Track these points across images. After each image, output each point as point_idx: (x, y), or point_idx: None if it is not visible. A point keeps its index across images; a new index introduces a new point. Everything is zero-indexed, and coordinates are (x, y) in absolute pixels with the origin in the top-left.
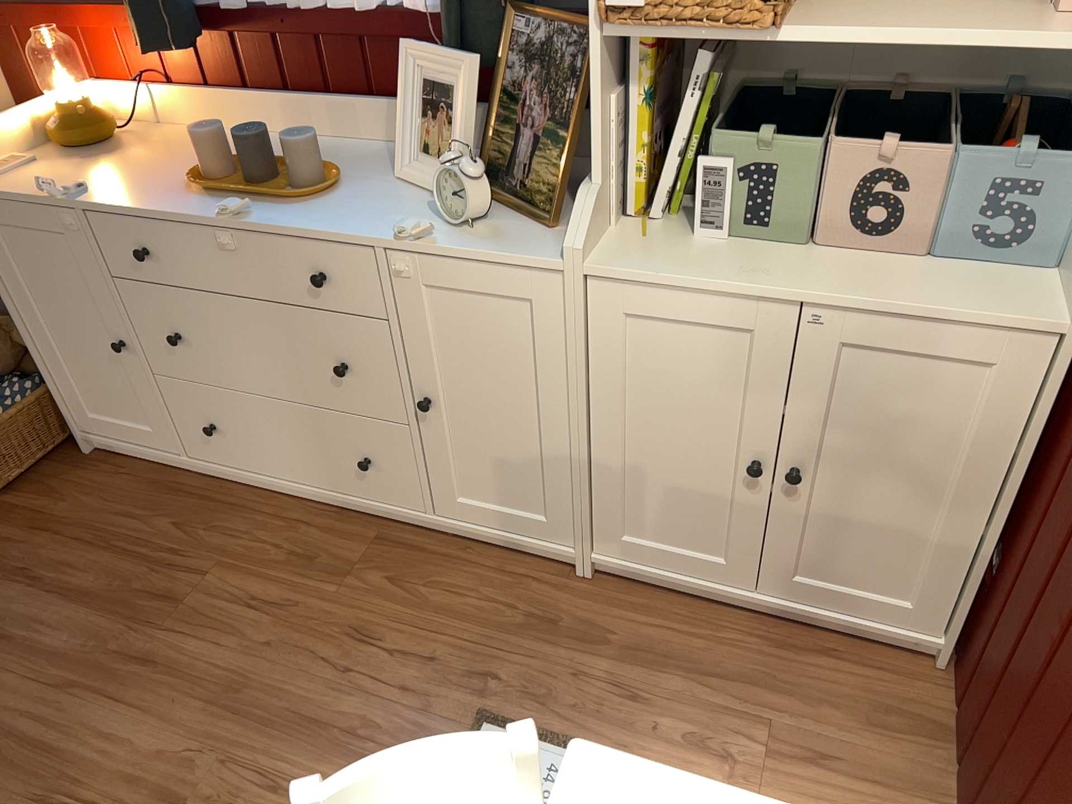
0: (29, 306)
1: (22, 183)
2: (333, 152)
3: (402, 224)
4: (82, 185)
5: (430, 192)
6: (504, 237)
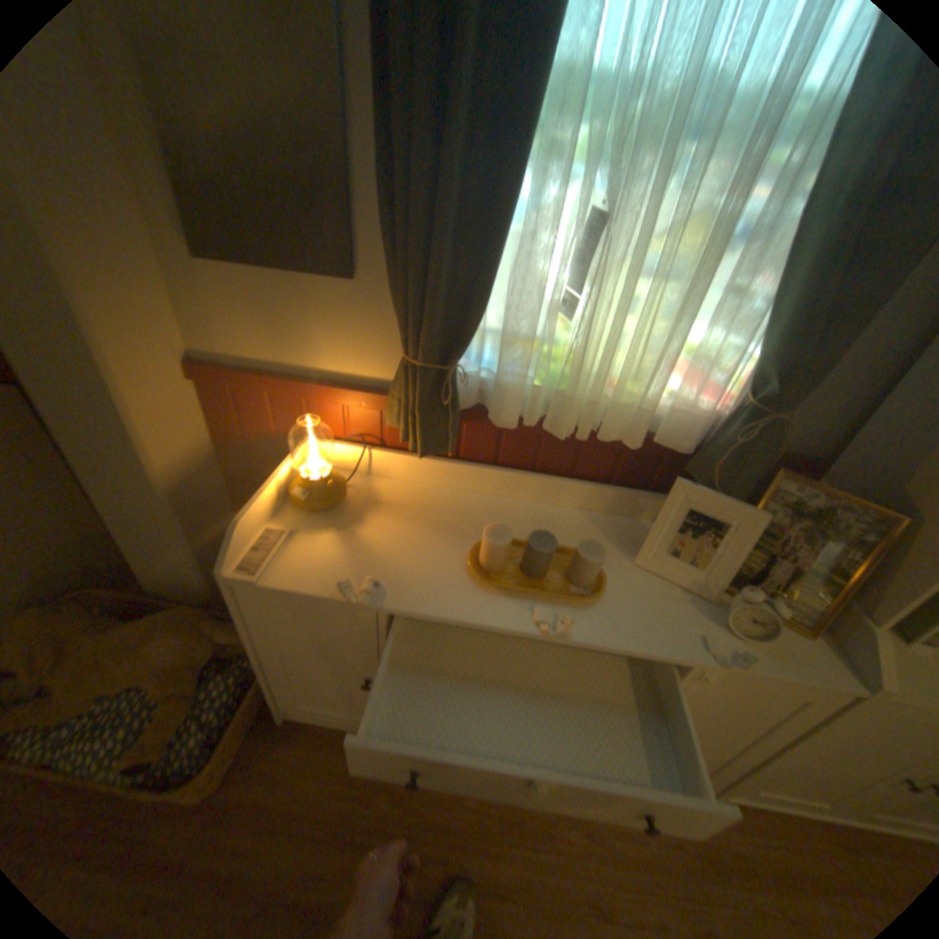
0: (260, 639)
1: (301, 571)
2: (553, 525)
3: (716, 649)
4: (377, 583)
5: (680, 589)
6: (795, 660)
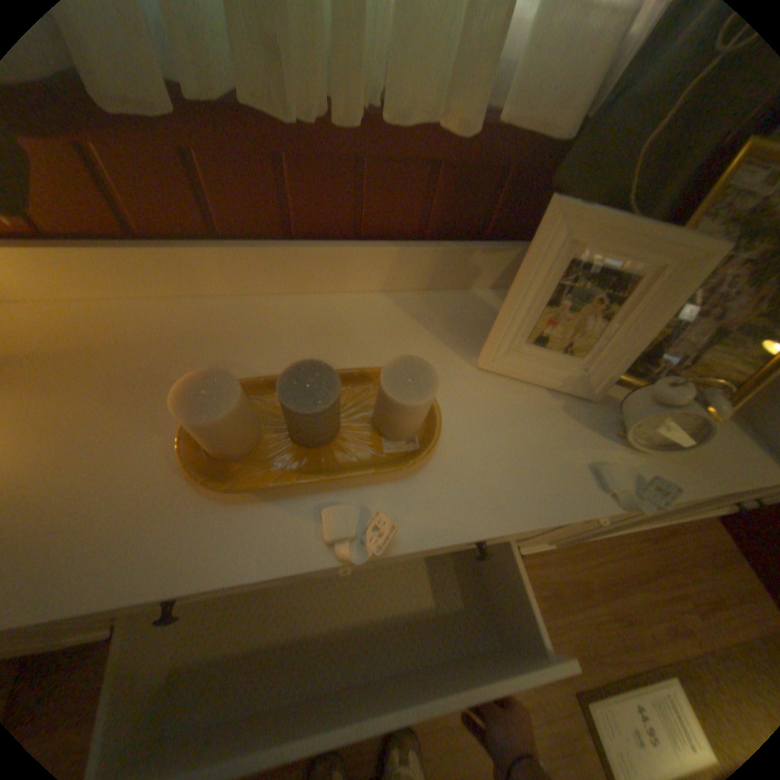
0: None
1: None
2: (344, 329)
3: (617, 484)
4: None
5: (548, 391)
6: (706, 458)
